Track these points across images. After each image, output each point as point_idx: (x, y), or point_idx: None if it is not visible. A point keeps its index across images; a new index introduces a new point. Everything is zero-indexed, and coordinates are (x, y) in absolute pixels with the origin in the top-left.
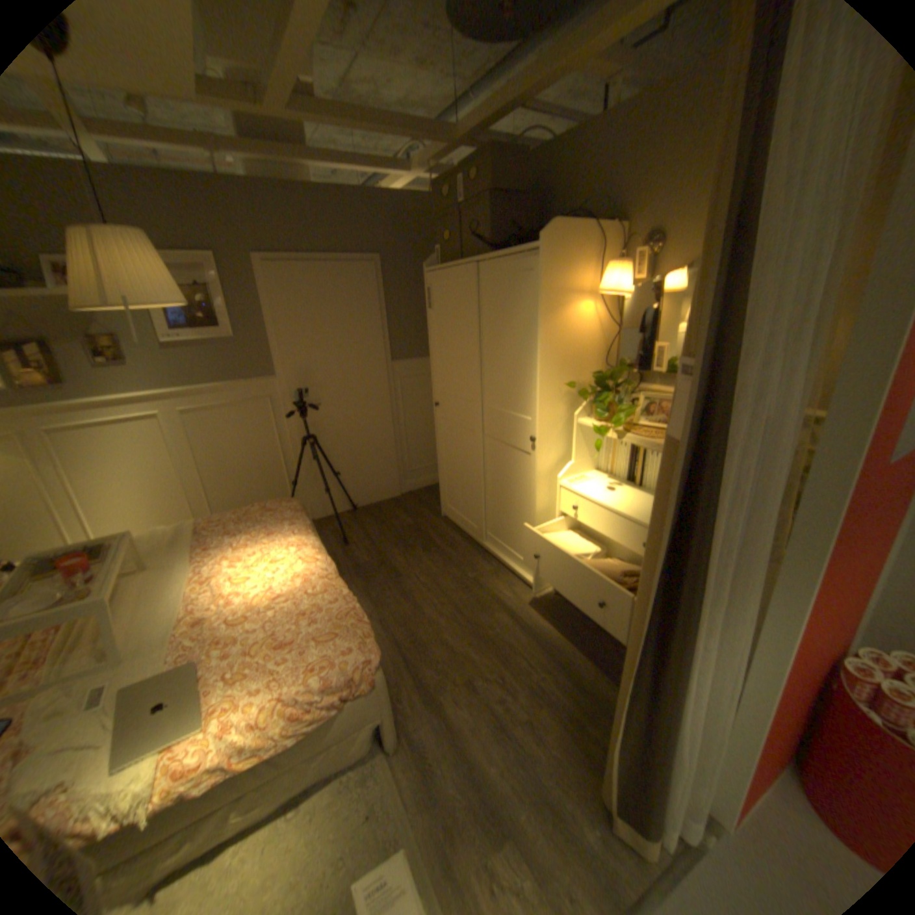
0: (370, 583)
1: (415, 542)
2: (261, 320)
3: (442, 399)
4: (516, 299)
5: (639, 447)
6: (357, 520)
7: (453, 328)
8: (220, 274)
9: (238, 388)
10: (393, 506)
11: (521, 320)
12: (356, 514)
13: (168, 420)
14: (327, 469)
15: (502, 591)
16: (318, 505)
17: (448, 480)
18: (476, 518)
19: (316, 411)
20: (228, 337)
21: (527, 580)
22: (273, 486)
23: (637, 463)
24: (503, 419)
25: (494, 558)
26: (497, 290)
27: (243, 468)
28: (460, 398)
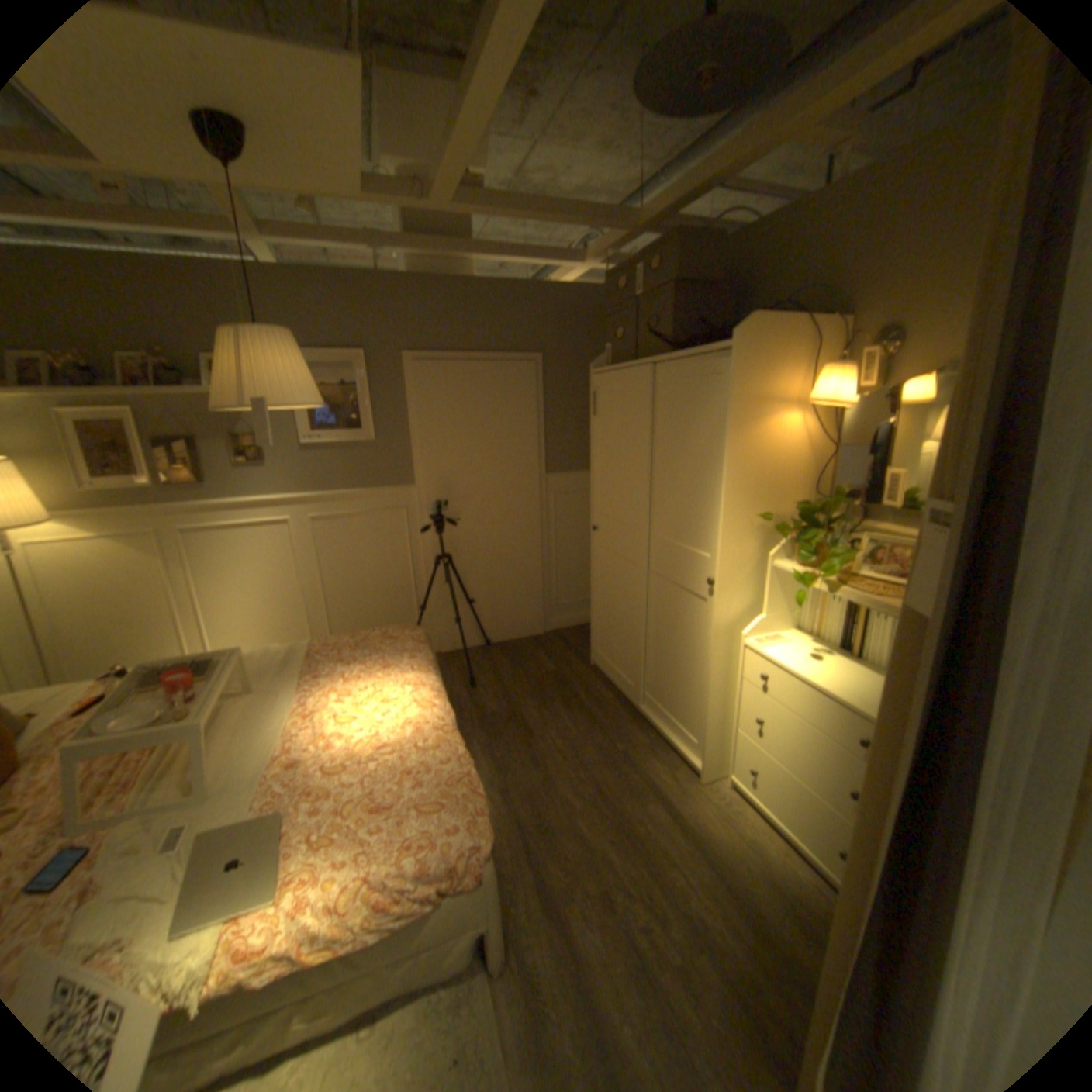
0: (496, 740)
1: (555, 694)
2: (406, 423)
3: (601, 522)
4: (699, 408)
5: (859, 605)
6: (490, 658)
7: (621, 439)
8: (369, 373)
9: (374, 496)
10: (534, 646)
11: (705, 433)
12: (489, 650)
13: (299, 526)
14: (461, 594)
15: (660, 775)
16: (447, 635)
17: (602, 622)
18: (633, 673)
19: (455, 527)
20: (370, 440)
21: (694, 764)
22: (400, 608)
23: (856, 626)
24: (675, 553)
25: (654, 728)
26: (677, 396)
27: (370, 585)
28: (623, 523)
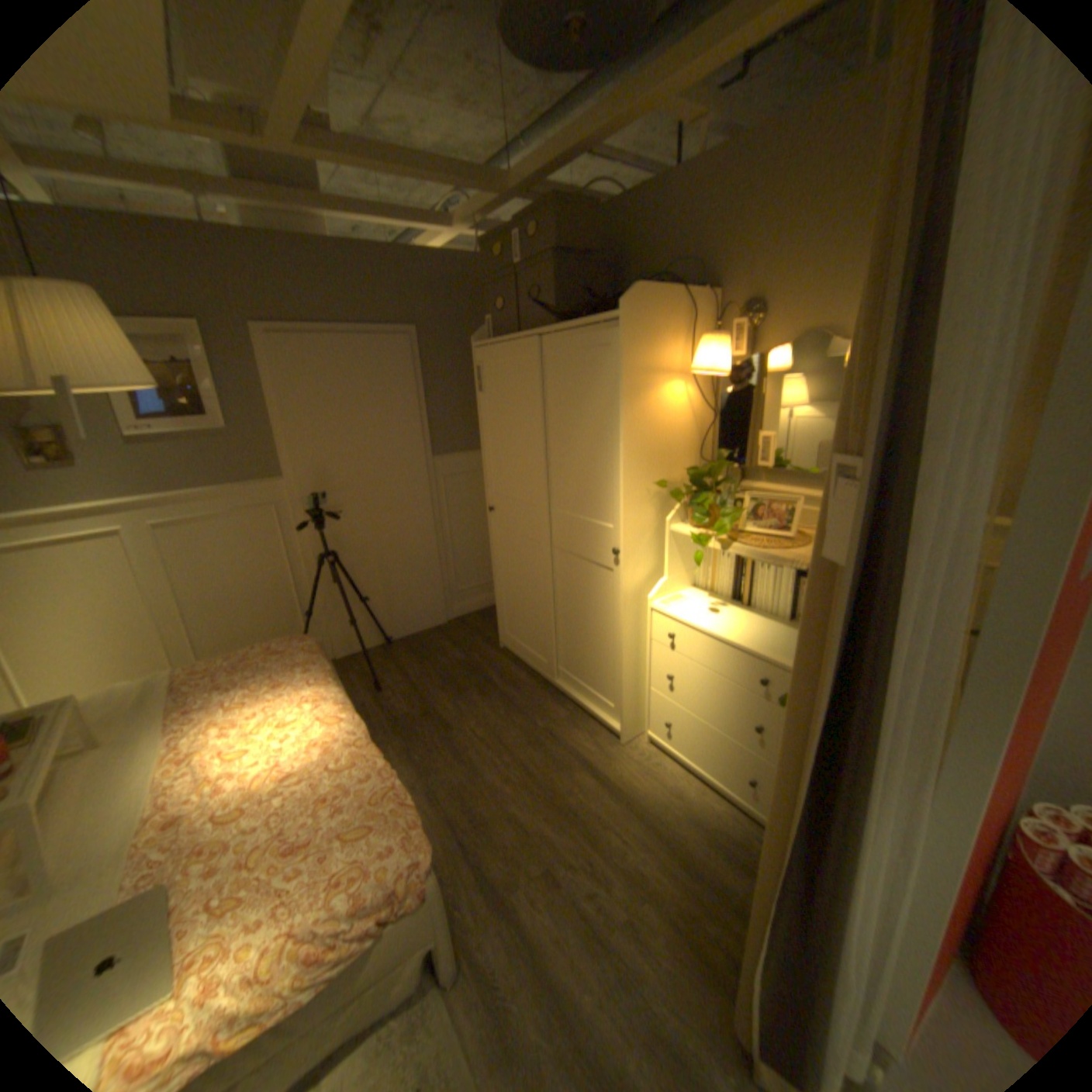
0: (412, 742)
1: (467, 683)
2: (264, 406)
3: (498, 502)
4: (590, 380)
5: (747, 559)
6: (392, 656)
7: (512, 415)
8: (209, 348)
9: (233, 493)
10: (438, 637)
11: (598, 406)
12: (390, 649)
13: (135, 537)
14: (352, 593)
15: (582, 744)
16: (341, 640)
17: (508, 603)
18: (545, 650)
19: (337, 520)
20: (220, 428)
21: (613, 727)
22: (281, 618)
23: (745, 578)
24: (578, 527)
25: (570, 700)
26: (567, 369)
27: (240, 596)
28: (521, 501)
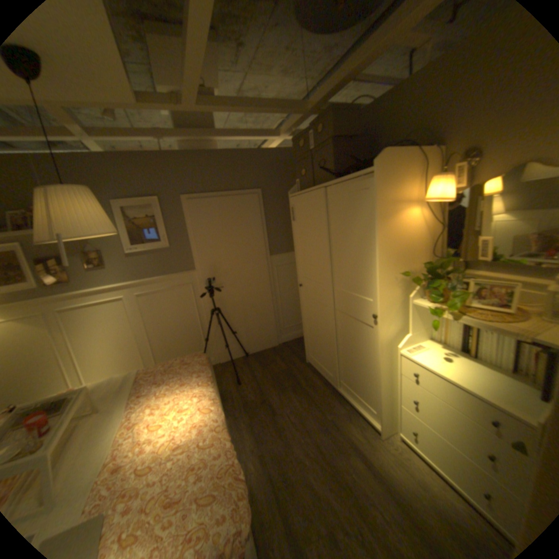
0: (254, 420)
1: (287, 384)
2: (187, 235)
3: (304, 281)
4: (356, 210)
5: (474, 326)
6: (248, 364)
7: (310, 233)
8: (162, 209)
9: (172, 279)
10: (273, 353)
11: (361, 225)
12: (248, 359)
13: (129, 301)
14: (228, 329)
15: (356, 435)
16: (223, 353)
17: (310, 338)
18: (332, 369)
19: (221, 291)
20: (167, 247)
21: (376, 427)
22: (194, 341)
23: (472, 338)
24: (350, 298)
25: (348, 402)
26: (341, 205)
27: (175, 330)
28: (316, 281)
